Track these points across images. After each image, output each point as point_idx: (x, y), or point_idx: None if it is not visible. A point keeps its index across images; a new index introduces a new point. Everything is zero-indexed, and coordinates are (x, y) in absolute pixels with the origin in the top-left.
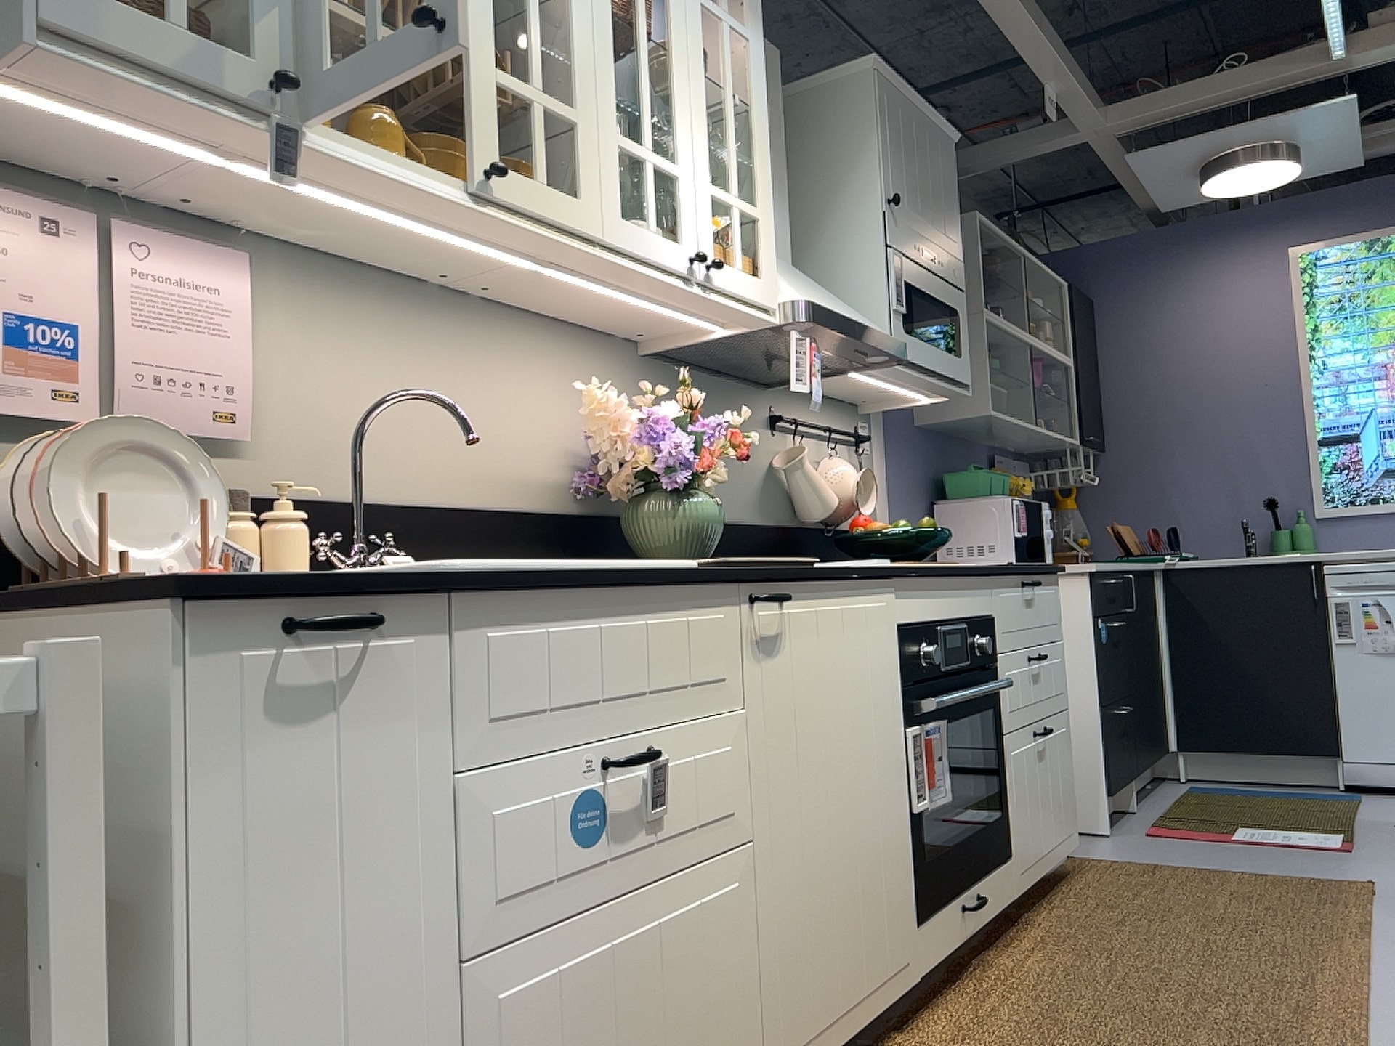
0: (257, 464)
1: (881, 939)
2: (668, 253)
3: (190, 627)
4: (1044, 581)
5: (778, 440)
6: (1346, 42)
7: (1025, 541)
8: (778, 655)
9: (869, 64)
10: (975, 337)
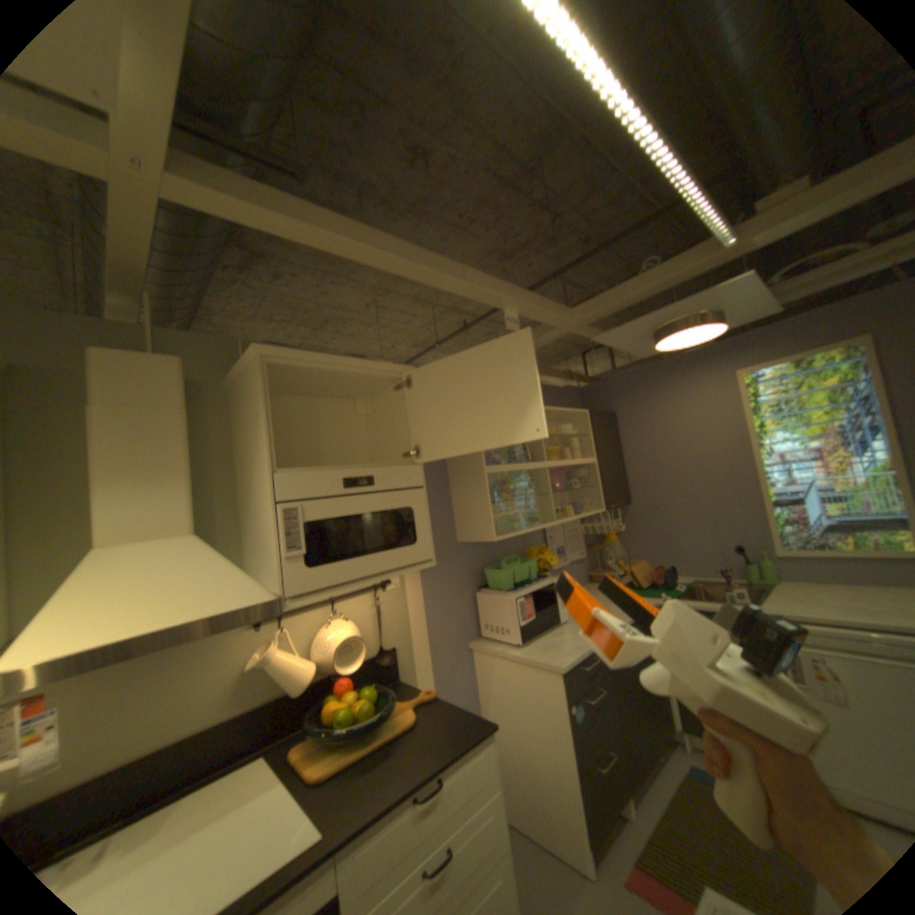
0: None
1: None
2: None
3: None
4: (456, 766)
5: (260, 634)
6: (735, 230)
7: (529, 625)
8: None
9: (252, 350)
10: (480, 487)
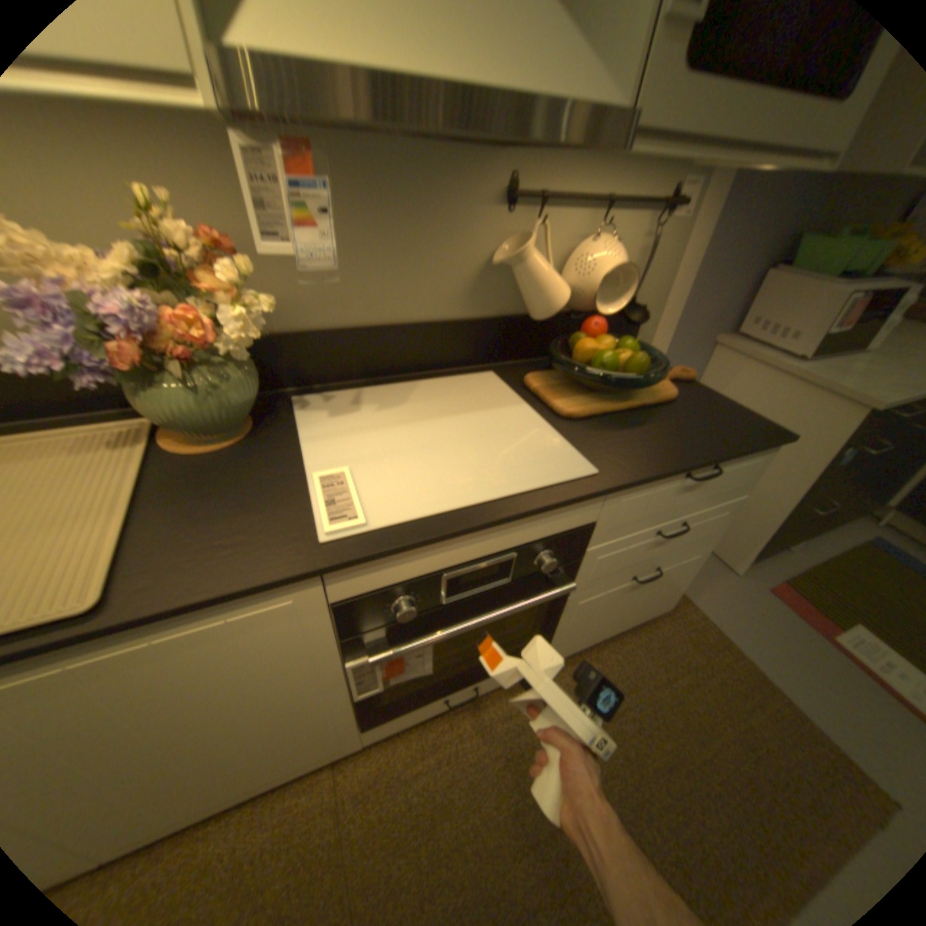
0: None
1: (286, 762)
2: None
3: None
4: (738, 459)
5: (513, 216)
6: None
7: (839, 335)
8: None
9: None
10: None
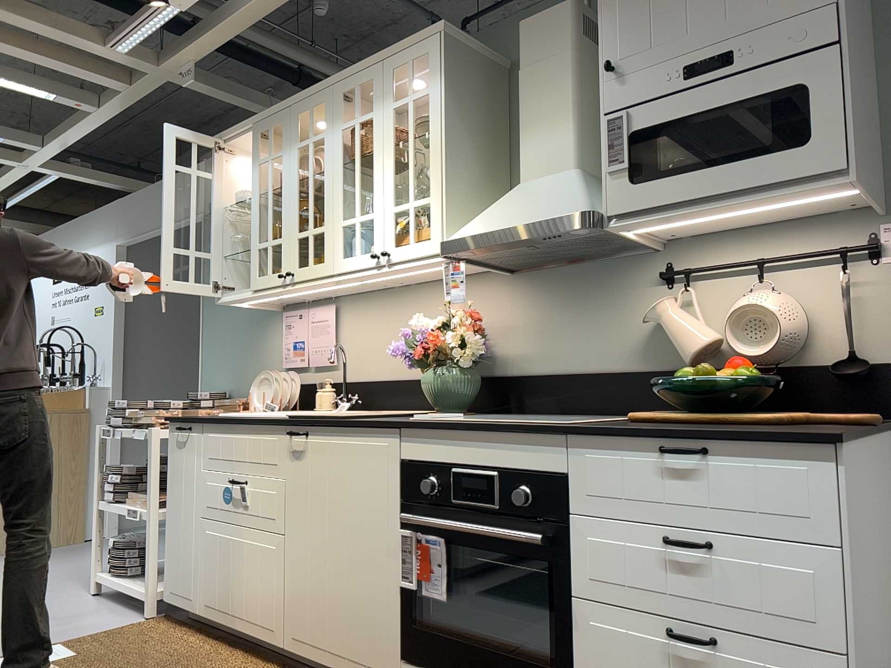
0: (341, 371)
1: (361, 639)
2: (363, 260)
3: (171, 426)
4: (743, 450)
5: (672, 292)
6: None
7: None
8: (301, 459)
9: None
10: None
